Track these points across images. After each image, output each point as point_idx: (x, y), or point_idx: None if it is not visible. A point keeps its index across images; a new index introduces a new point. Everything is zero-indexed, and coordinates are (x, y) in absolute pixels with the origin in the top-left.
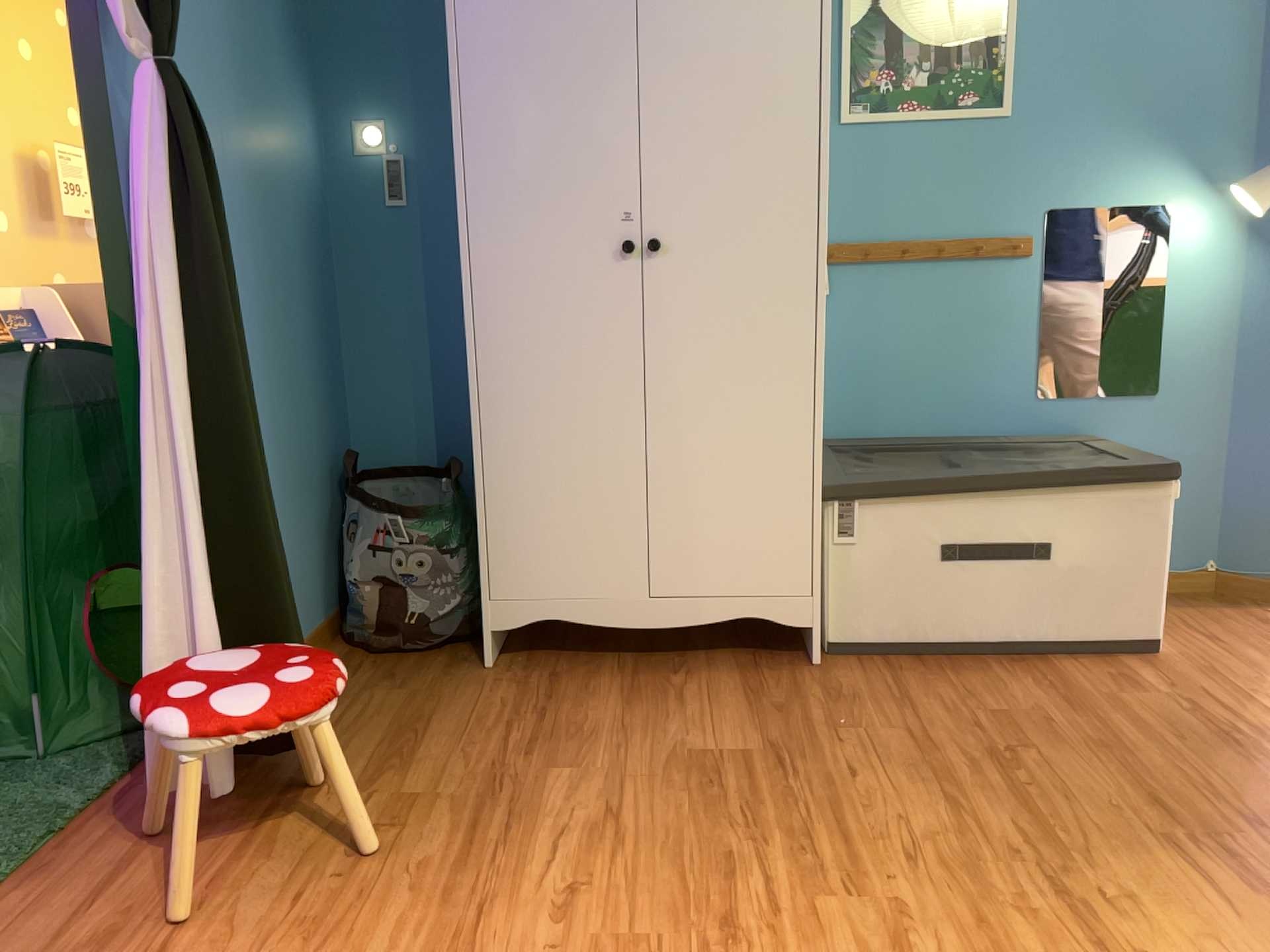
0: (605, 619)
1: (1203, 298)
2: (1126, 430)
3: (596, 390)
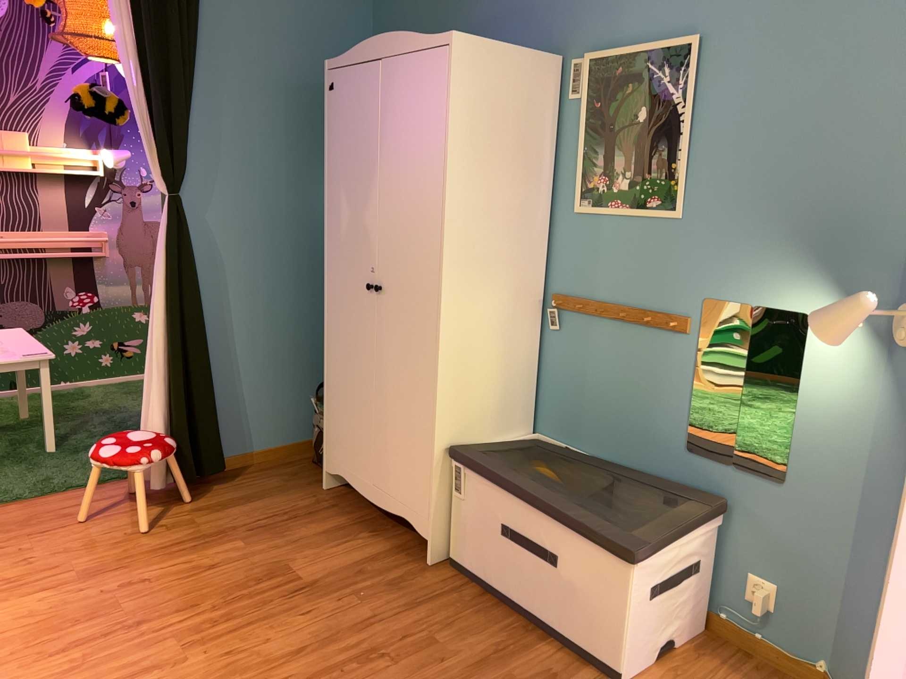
0: (357, 487)
1: (834, 408)
2: (753, 504)
3: (359, 361)
